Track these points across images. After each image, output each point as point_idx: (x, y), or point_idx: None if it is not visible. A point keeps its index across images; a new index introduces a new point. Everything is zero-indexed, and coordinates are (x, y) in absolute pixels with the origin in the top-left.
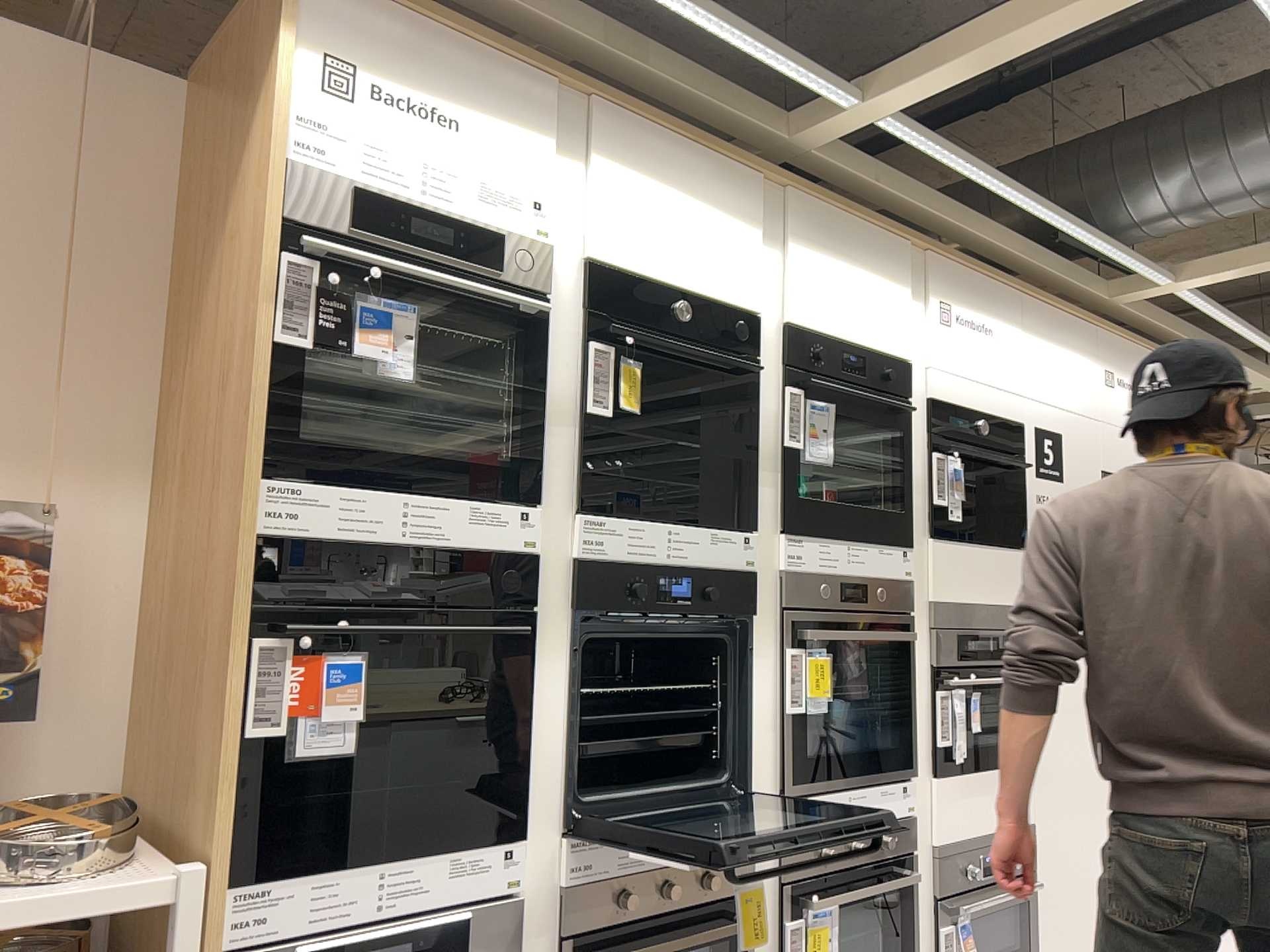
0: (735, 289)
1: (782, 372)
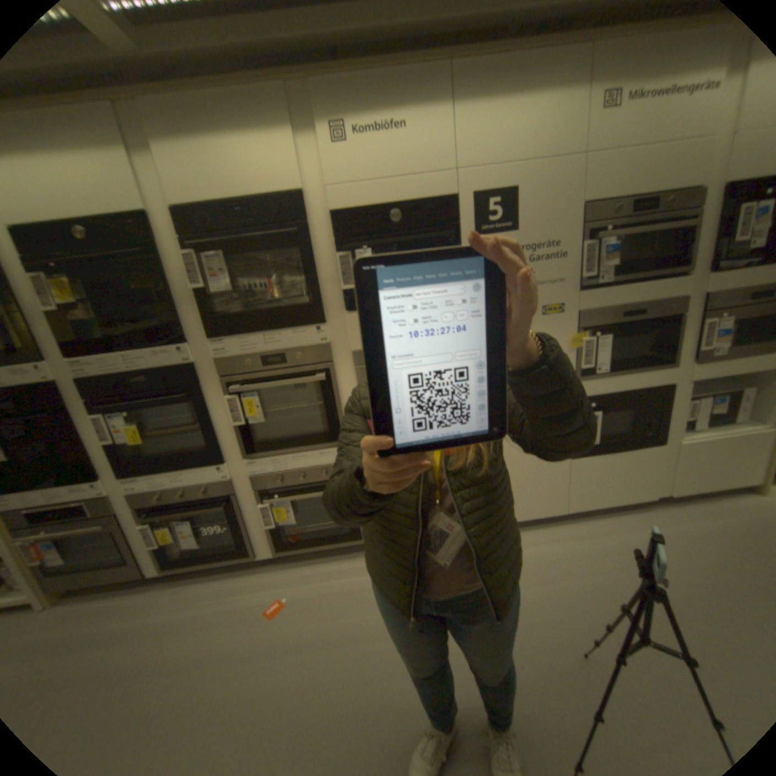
0: (115, 197)
1: (175, 242)
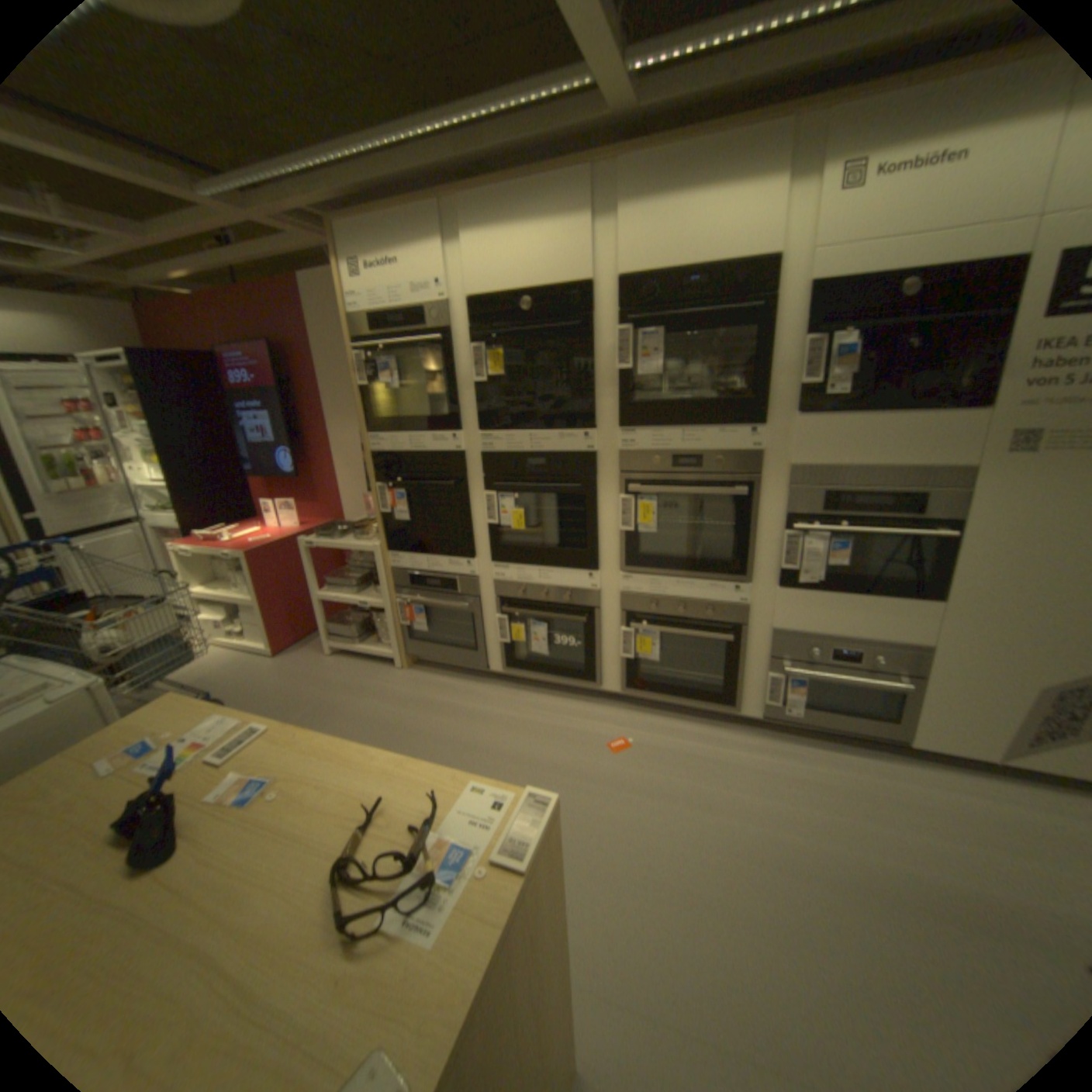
0: (569, 268)
1: (616, 317)
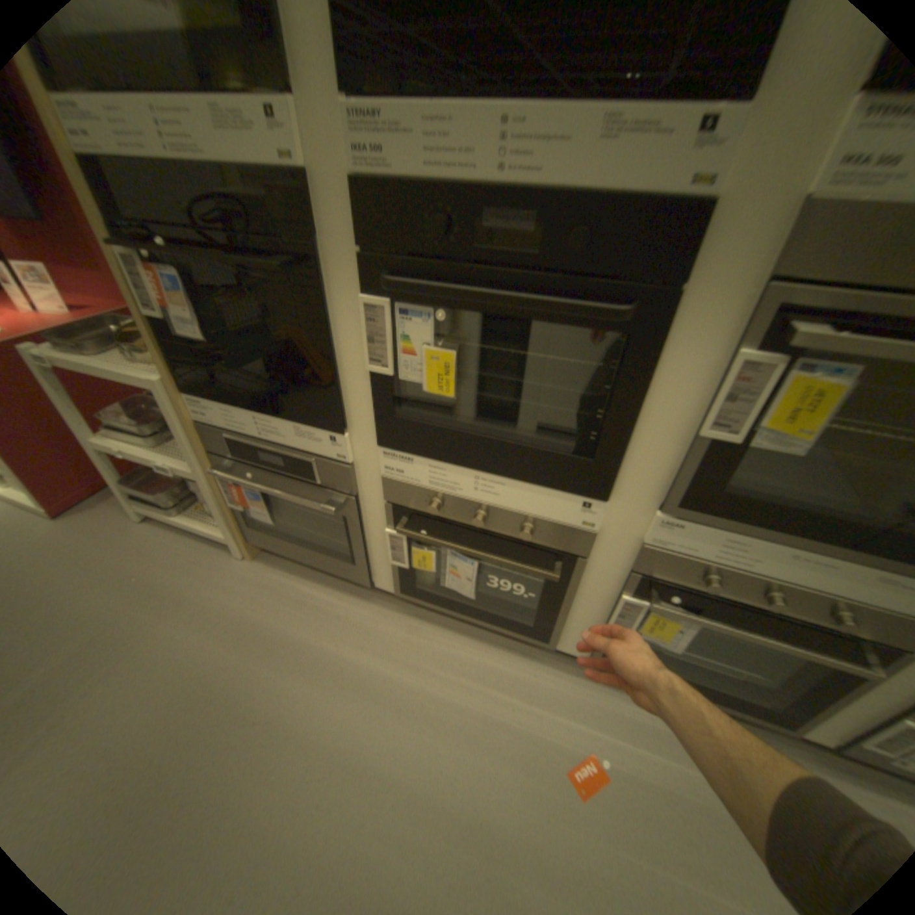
0: None
1: None
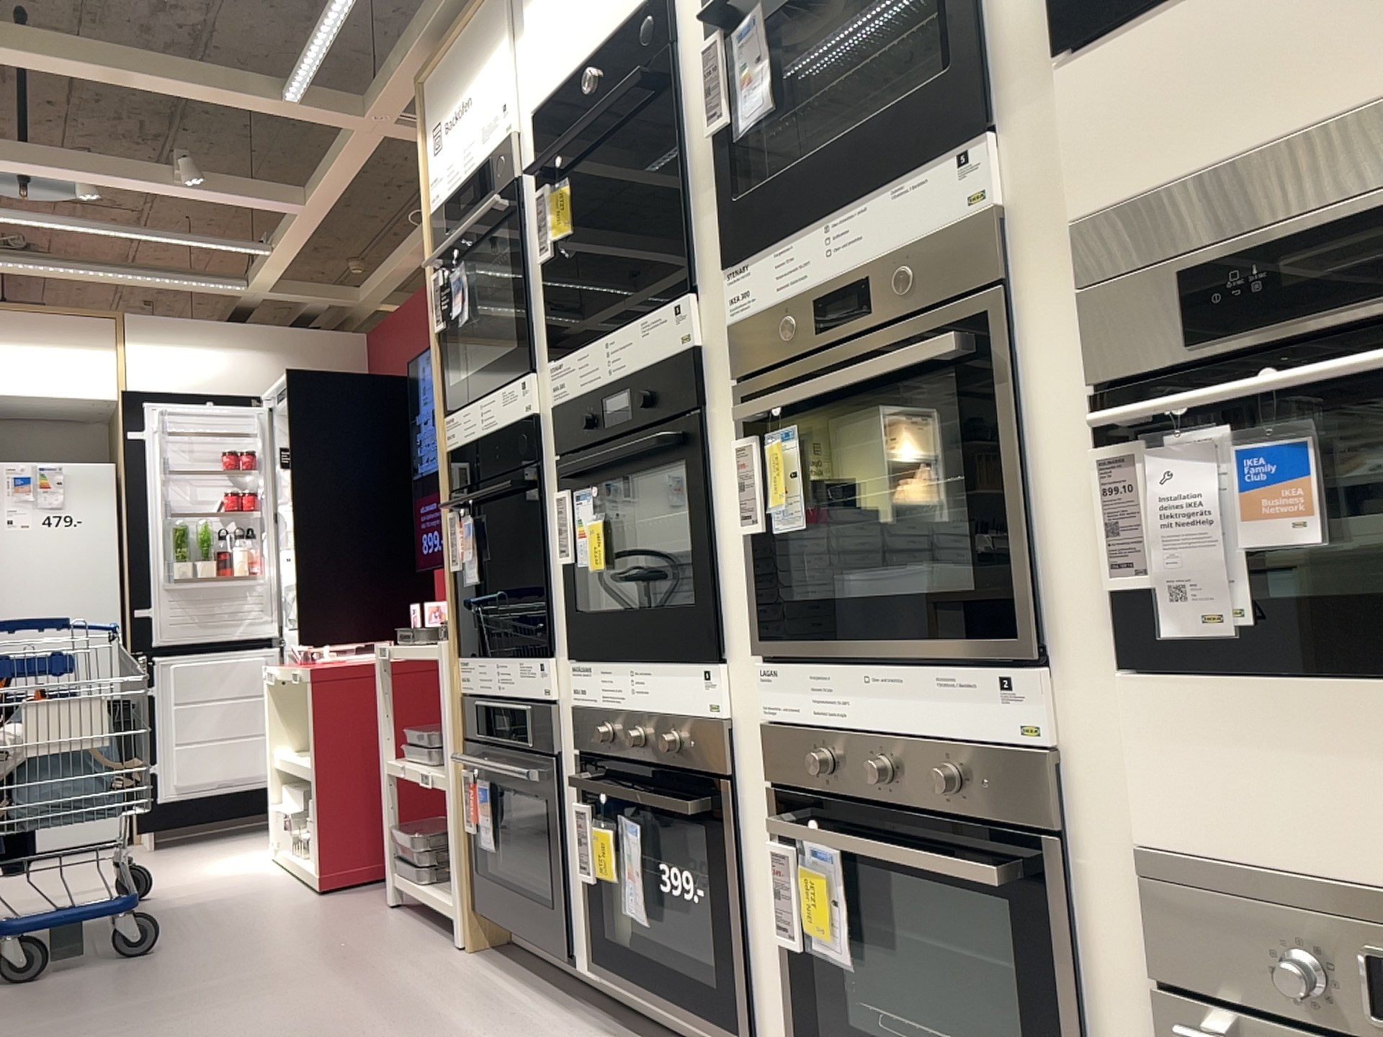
0: None
1: (695, 26)
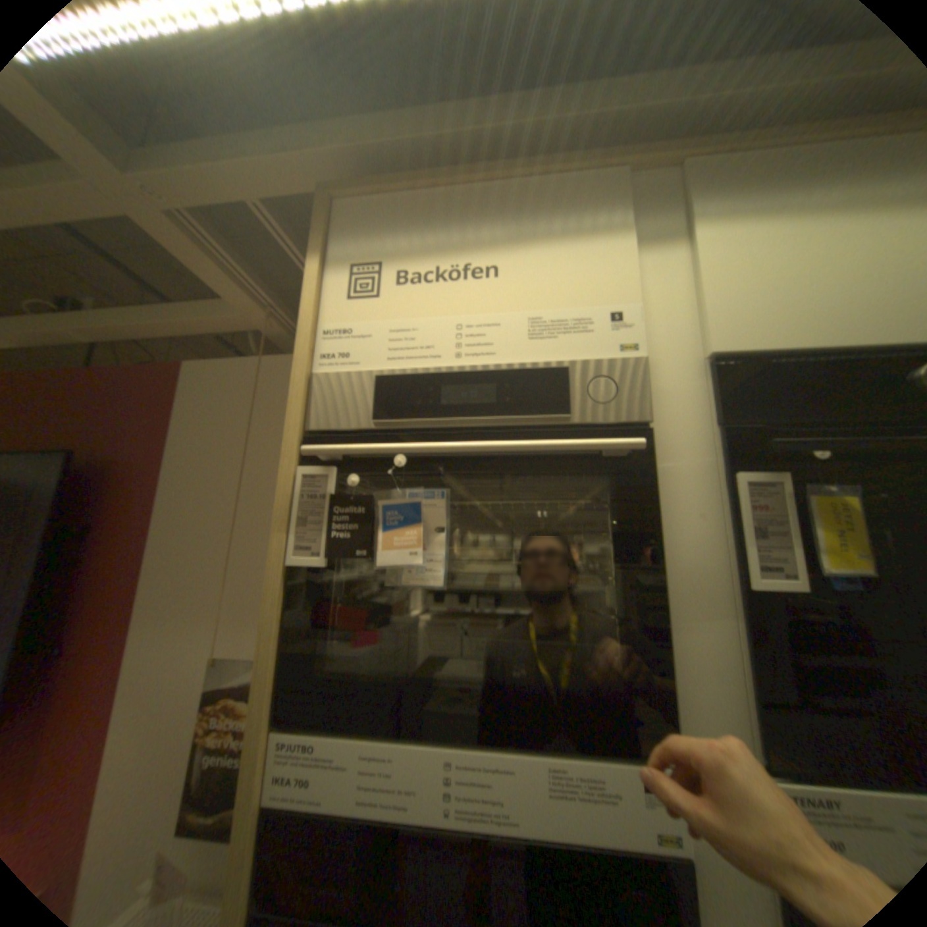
0: None
1: None
